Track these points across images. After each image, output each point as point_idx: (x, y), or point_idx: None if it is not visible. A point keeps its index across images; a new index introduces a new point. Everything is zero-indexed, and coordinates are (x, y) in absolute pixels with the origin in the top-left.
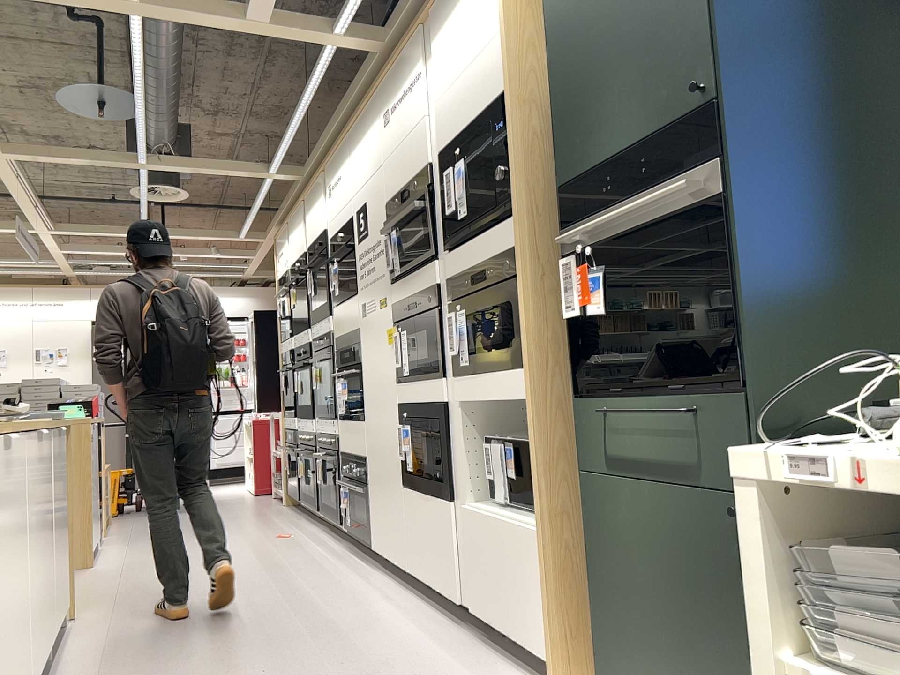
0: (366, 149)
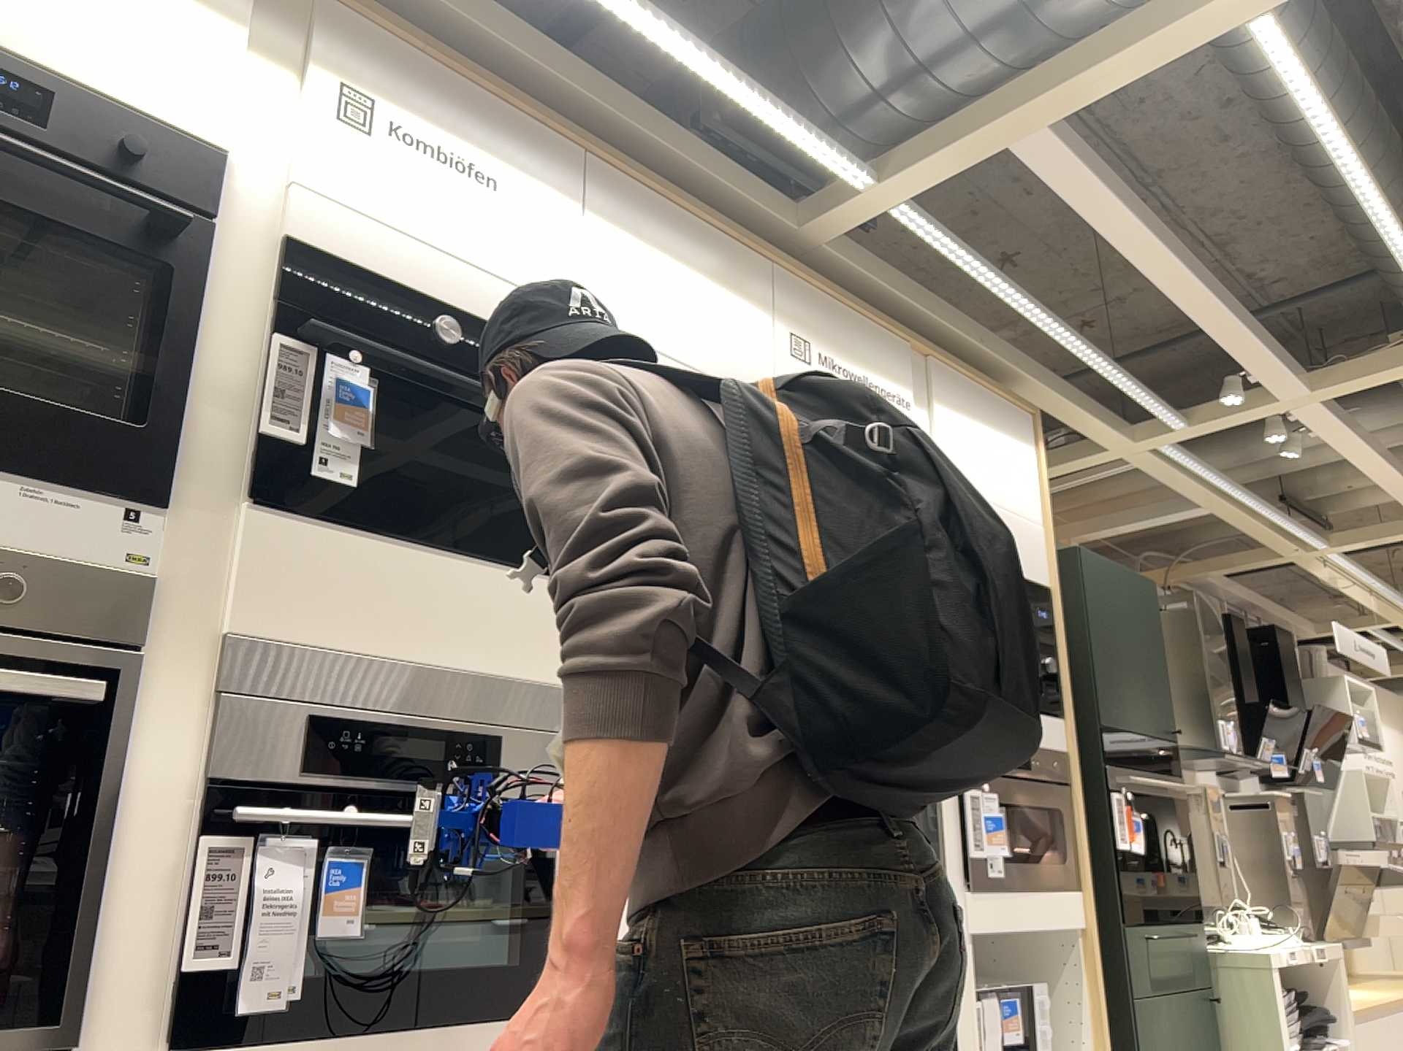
0: (694, 312)
